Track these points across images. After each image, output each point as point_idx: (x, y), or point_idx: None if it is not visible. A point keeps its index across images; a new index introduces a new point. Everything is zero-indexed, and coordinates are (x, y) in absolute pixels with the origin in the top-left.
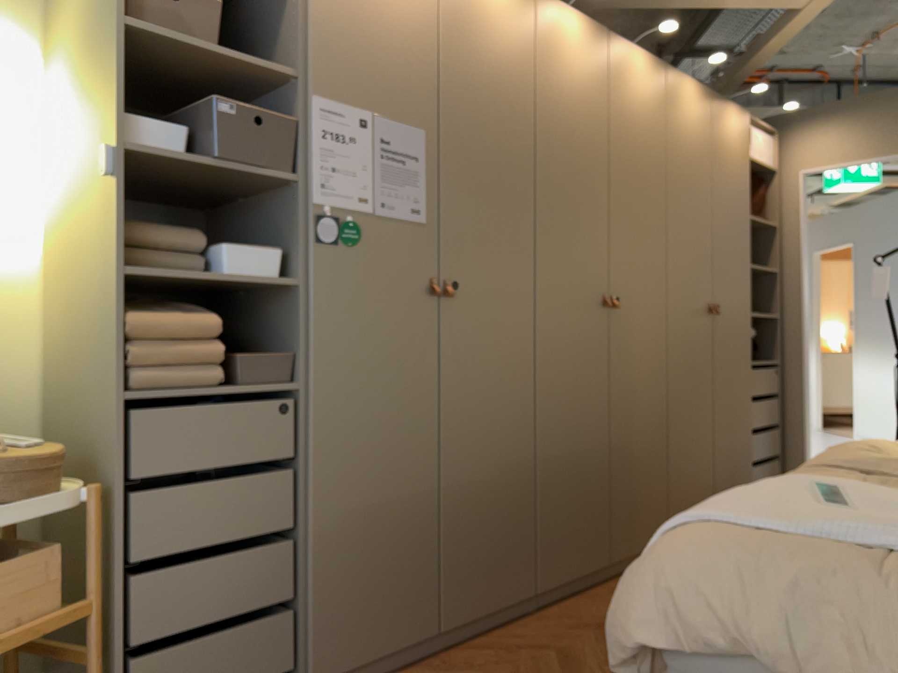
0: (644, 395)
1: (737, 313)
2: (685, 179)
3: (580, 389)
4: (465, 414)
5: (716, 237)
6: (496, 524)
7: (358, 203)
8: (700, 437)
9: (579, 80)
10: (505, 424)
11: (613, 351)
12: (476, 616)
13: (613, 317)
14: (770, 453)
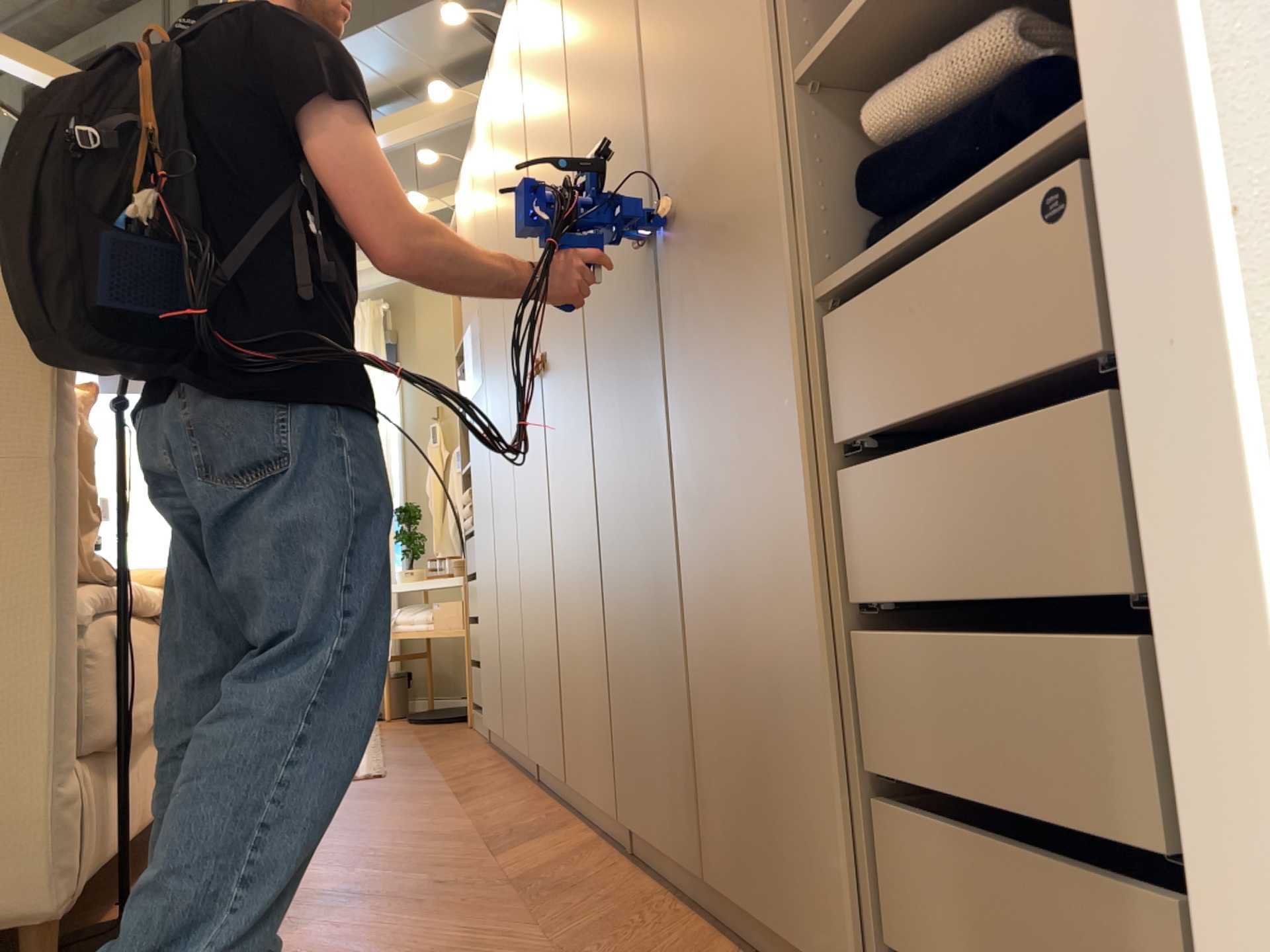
0: (579, 504)
1: (728, 160)
2: (591, 2)
3: (535, 507)
4: (501, 541)
5: (655, 11)
6: (514, 657)
7: (472, 391)
8: (661, 605)
9: (510, 105)
10: (511, 551)
11: (552, 441)
12: (514, 742)
13: (549, 386)
14: (1049, 806)
